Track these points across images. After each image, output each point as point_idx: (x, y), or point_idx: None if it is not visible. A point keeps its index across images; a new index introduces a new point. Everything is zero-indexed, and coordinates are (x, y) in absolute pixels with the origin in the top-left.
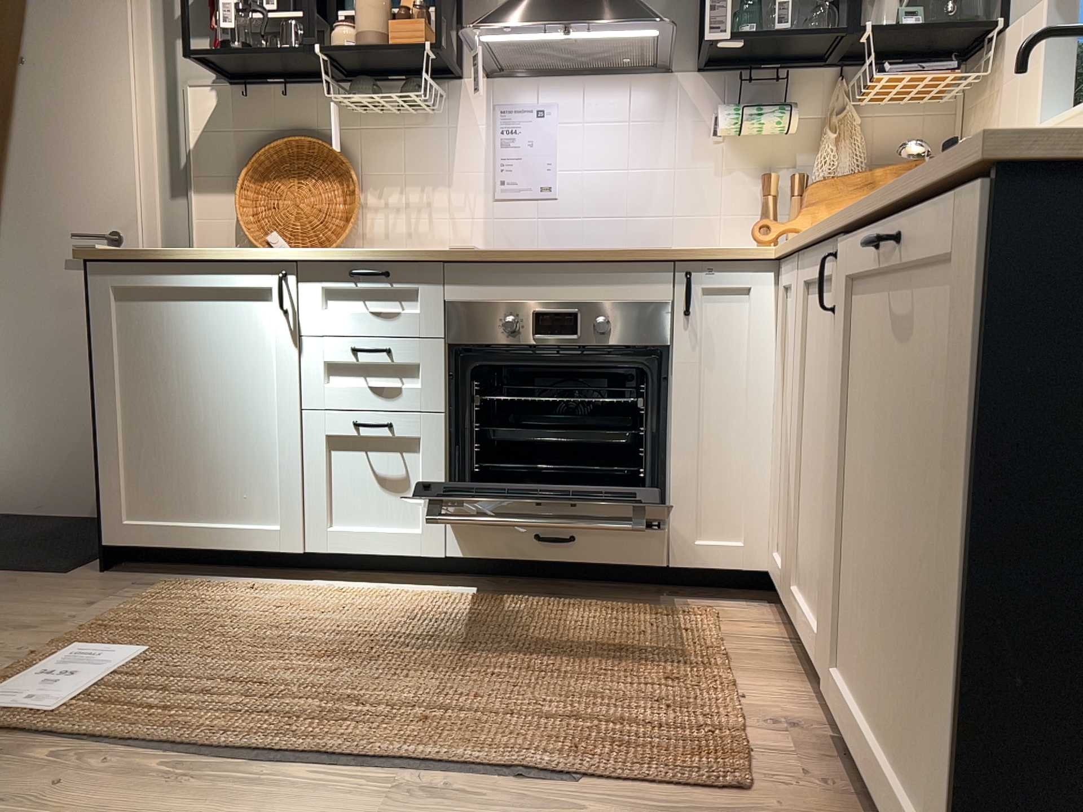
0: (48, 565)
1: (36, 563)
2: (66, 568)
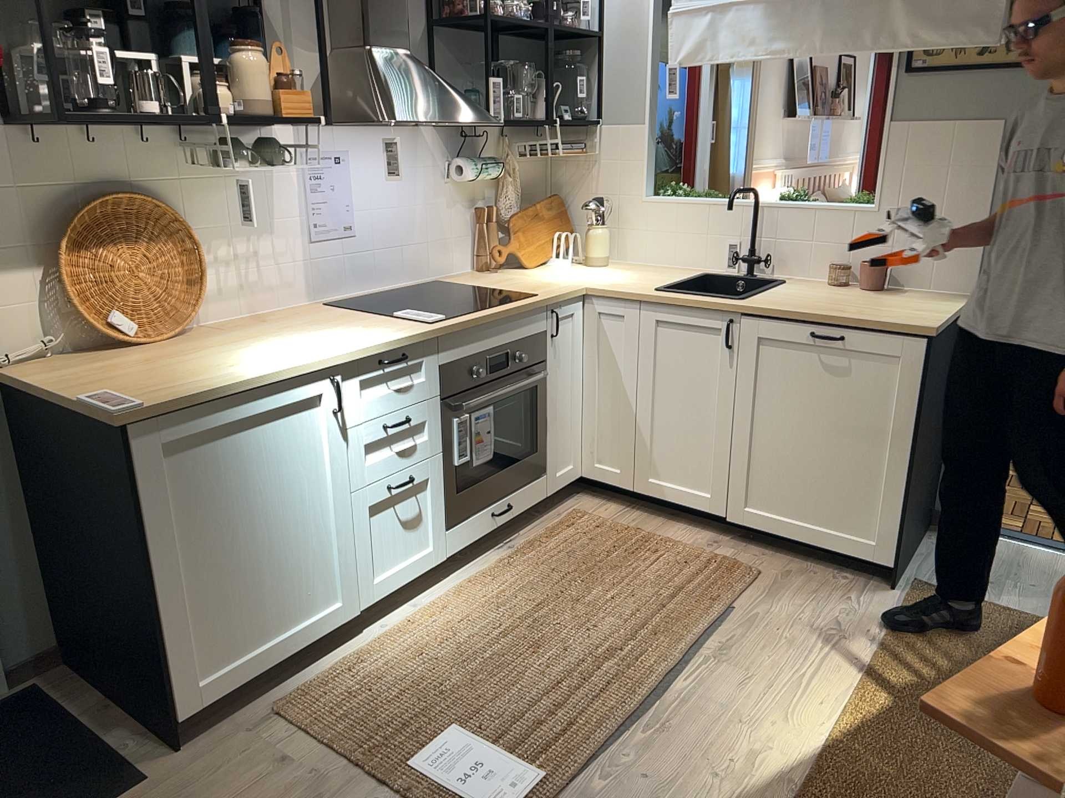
0: (93, 793)
1: None
2: (131, 777)
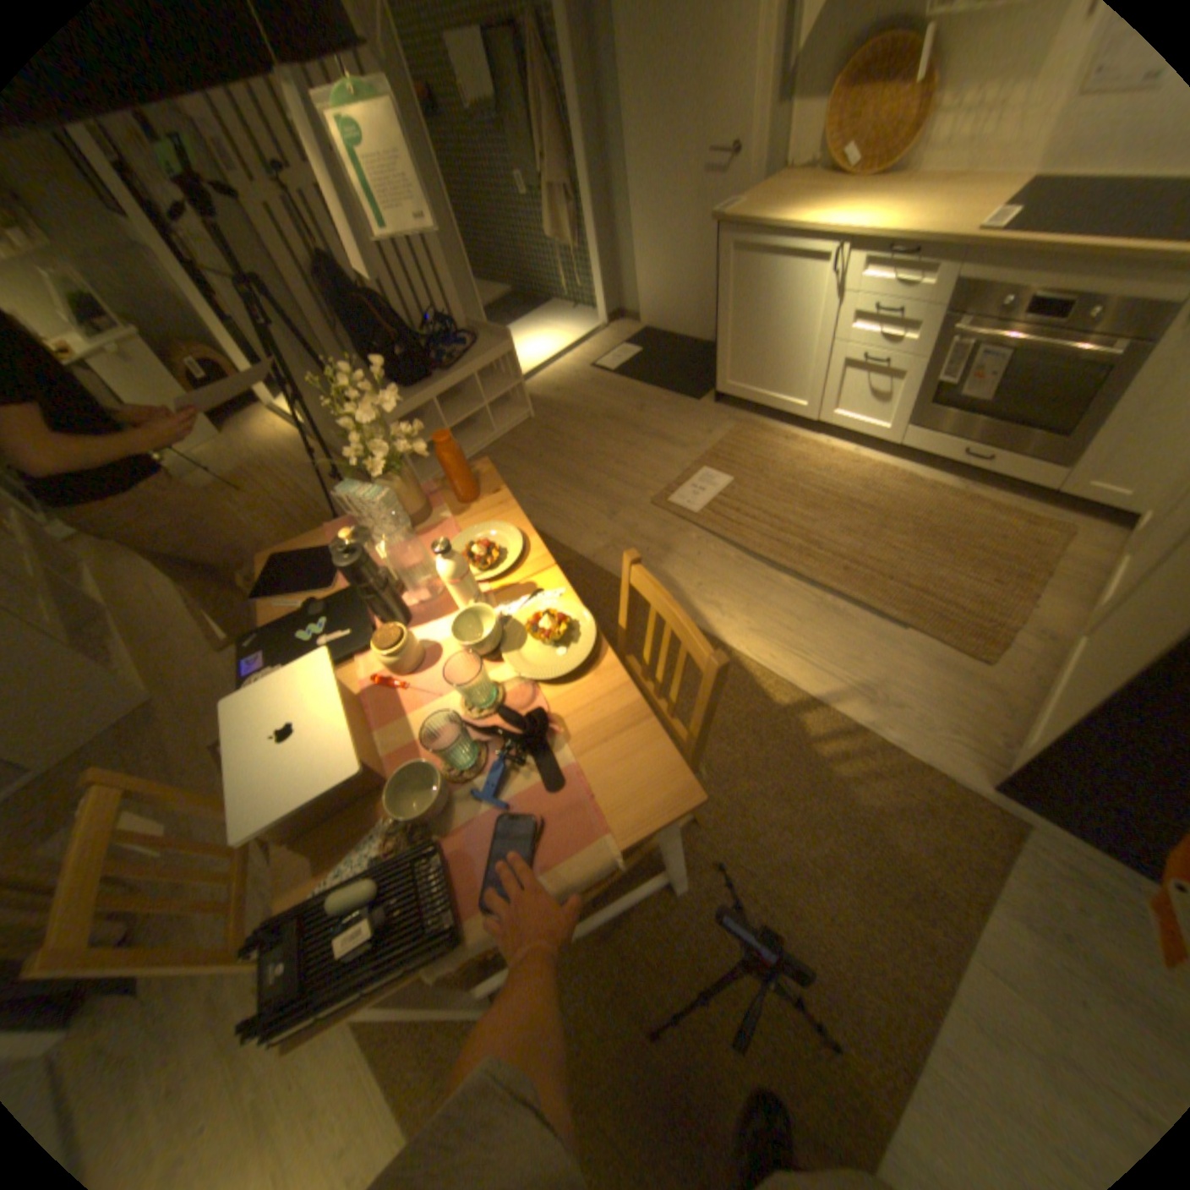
0: (689, 391)
1: (684, 388)
2: (698, 396)
